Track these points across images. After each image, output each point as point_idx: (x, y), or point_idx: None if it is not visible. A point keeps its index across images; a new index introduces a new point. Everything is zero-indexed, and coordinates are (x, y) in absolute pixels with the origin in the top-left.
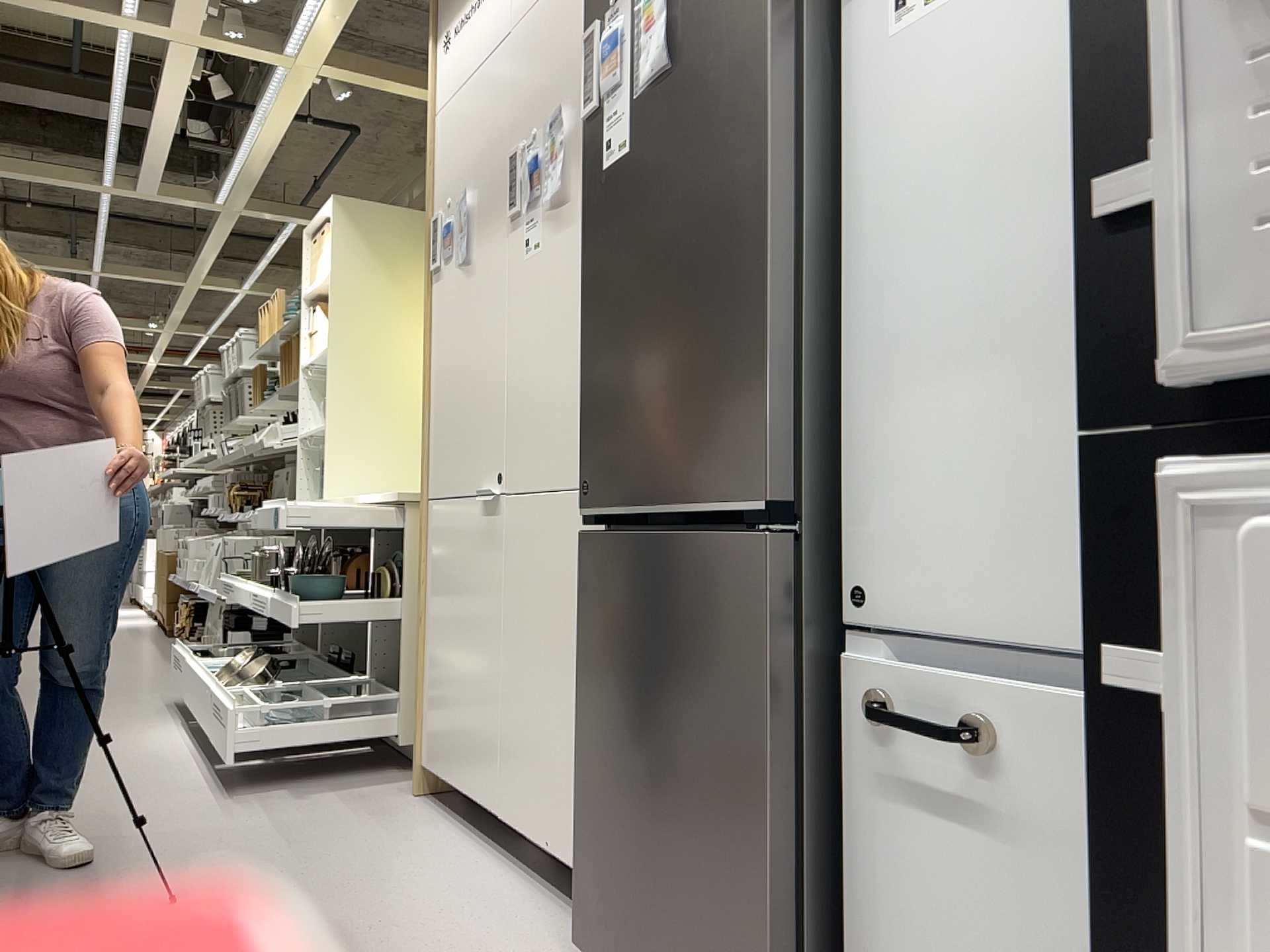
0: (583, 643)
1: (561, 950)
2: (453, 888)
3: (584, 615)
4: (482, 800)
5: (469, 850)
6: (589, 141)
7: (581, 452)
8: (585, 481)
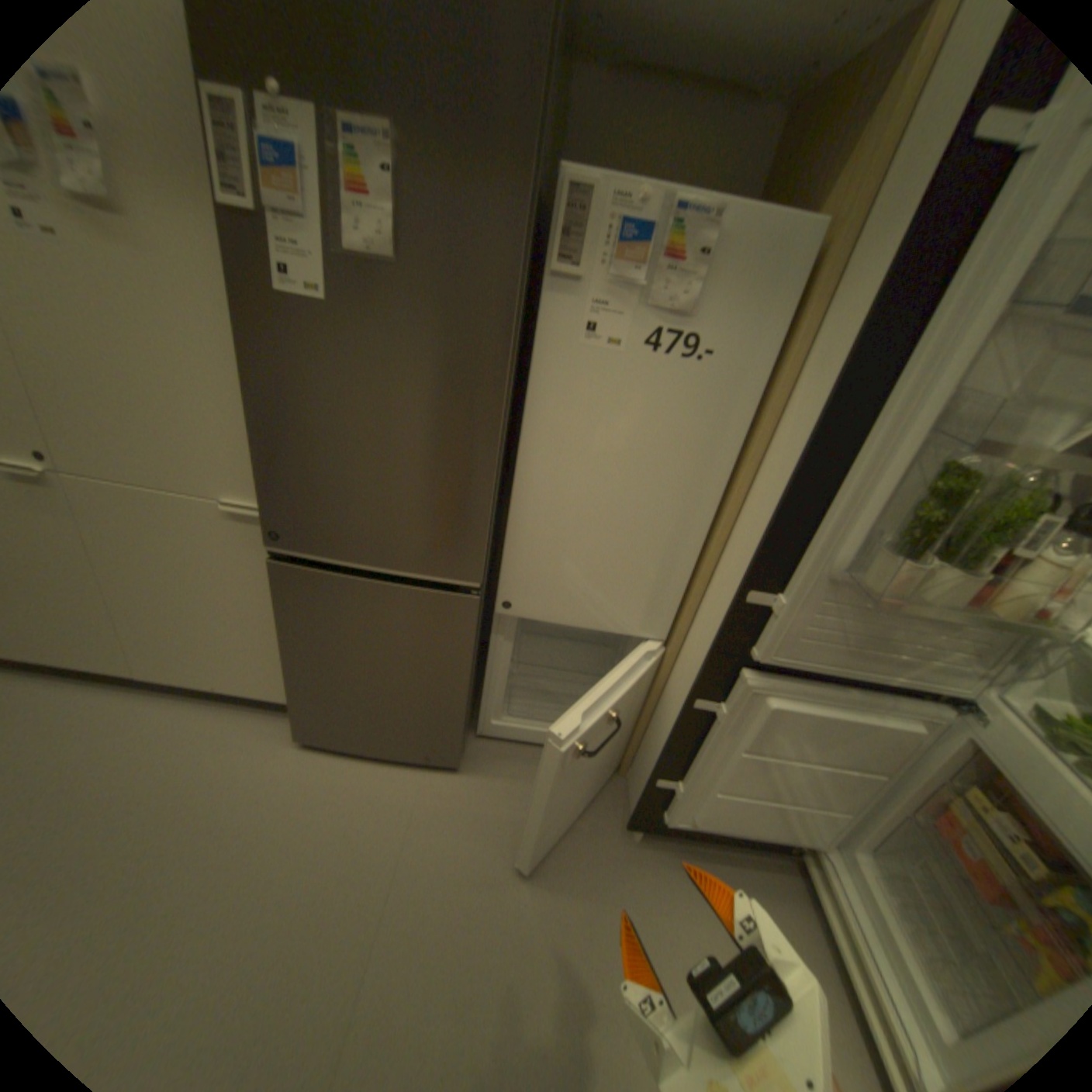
0: (285, 617)
1: (272, 738)
2: (140, 737)
3: (283, 603)
4: (100, 668)
5: (105, 699)
6: (233, 232)
7: (259, 505)
8: (273, 527)
